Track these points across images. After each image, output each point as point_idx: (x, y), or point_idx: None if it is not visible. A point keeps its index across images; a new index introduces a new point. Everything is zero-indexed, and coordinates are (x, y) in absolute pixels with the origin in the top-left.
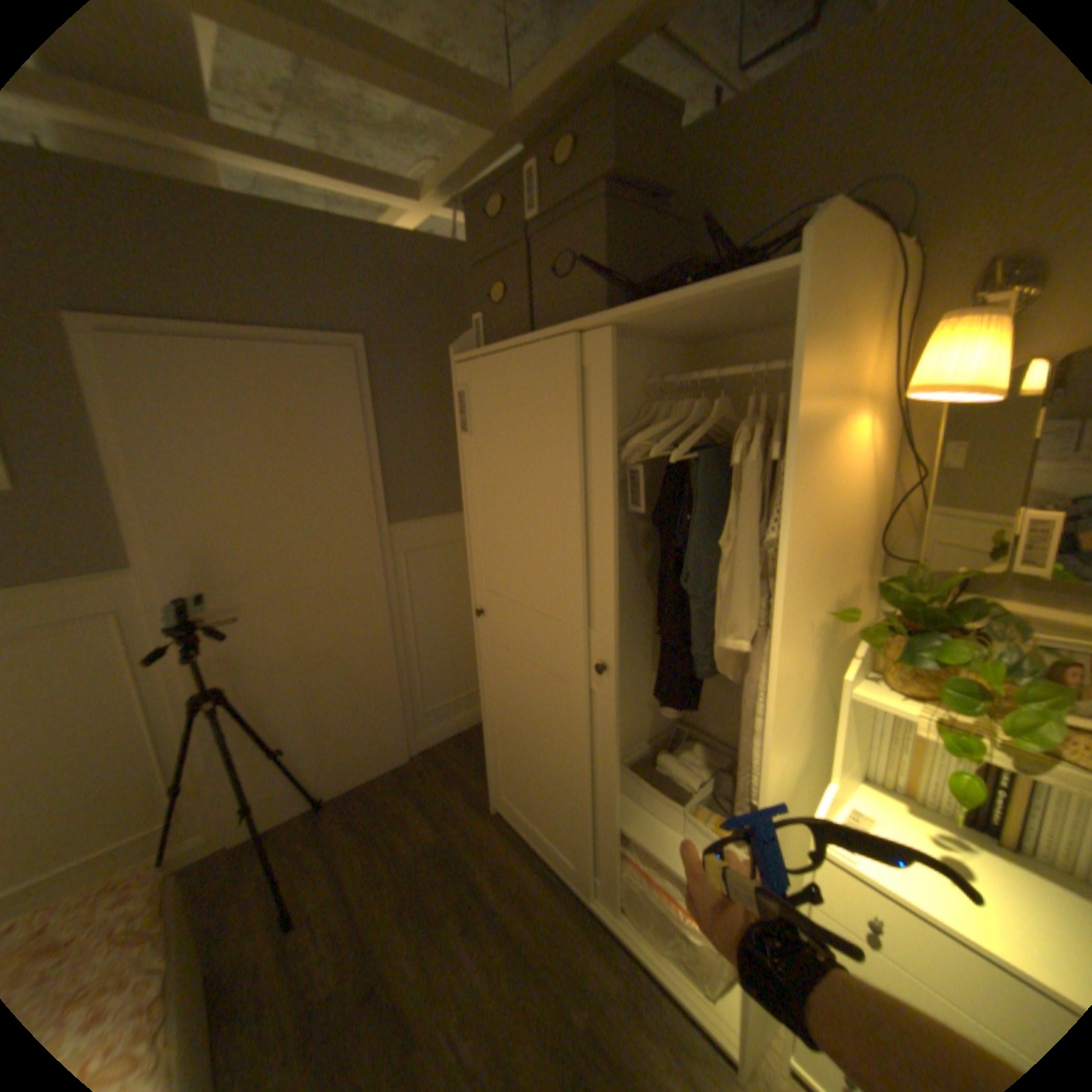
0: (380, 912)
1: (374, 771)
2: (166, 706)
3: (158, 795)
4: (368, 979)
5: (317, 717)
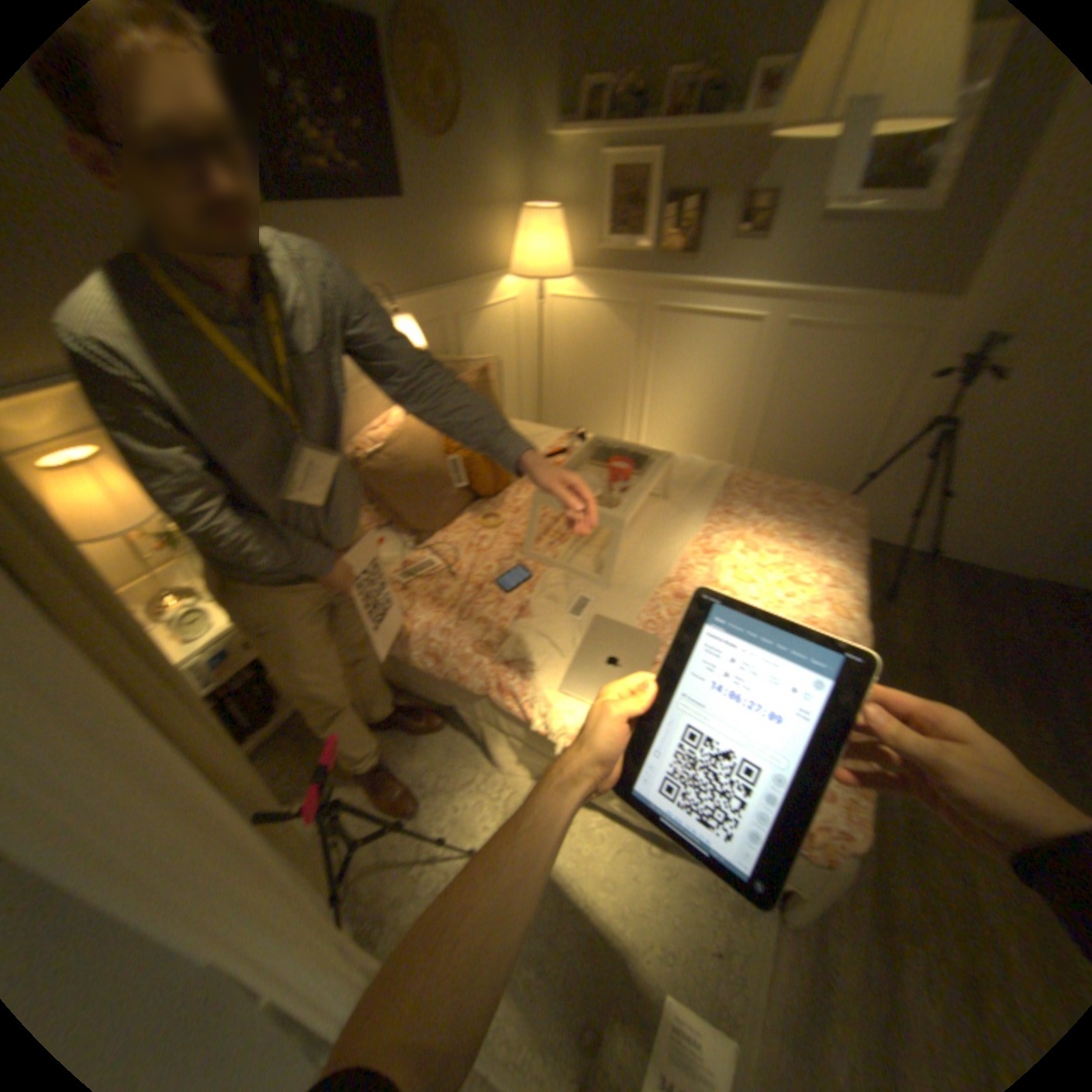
0: (962, 643)
1: (1002, 565)
2: (902, 419)
3: (854, 476)
4: (937, 663)
5: (996, 489)
